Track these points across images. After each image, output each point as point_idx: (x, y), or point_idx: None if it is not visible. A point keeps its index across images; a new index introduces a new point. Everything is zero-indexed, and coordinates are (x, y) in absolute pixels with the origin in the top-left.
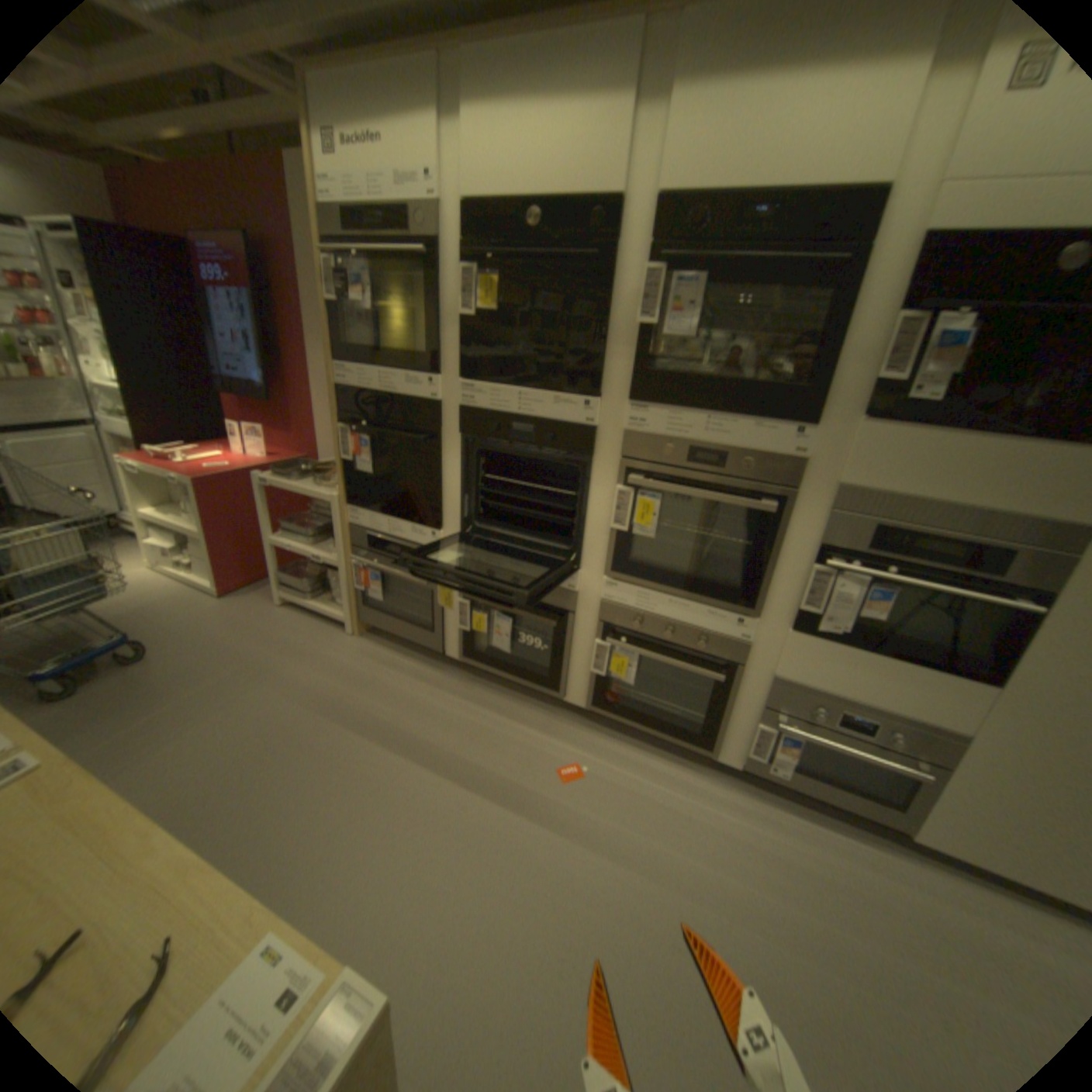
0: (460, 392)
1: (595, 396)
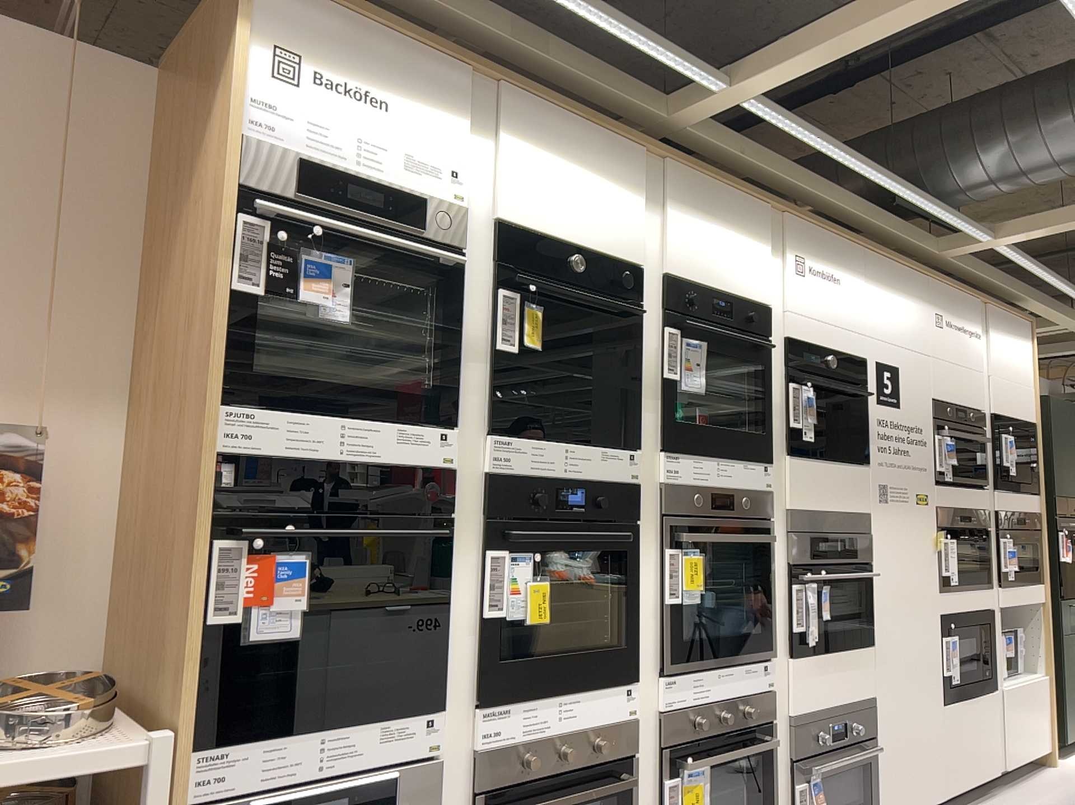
0: (496, 447)
1: (632, 446)
